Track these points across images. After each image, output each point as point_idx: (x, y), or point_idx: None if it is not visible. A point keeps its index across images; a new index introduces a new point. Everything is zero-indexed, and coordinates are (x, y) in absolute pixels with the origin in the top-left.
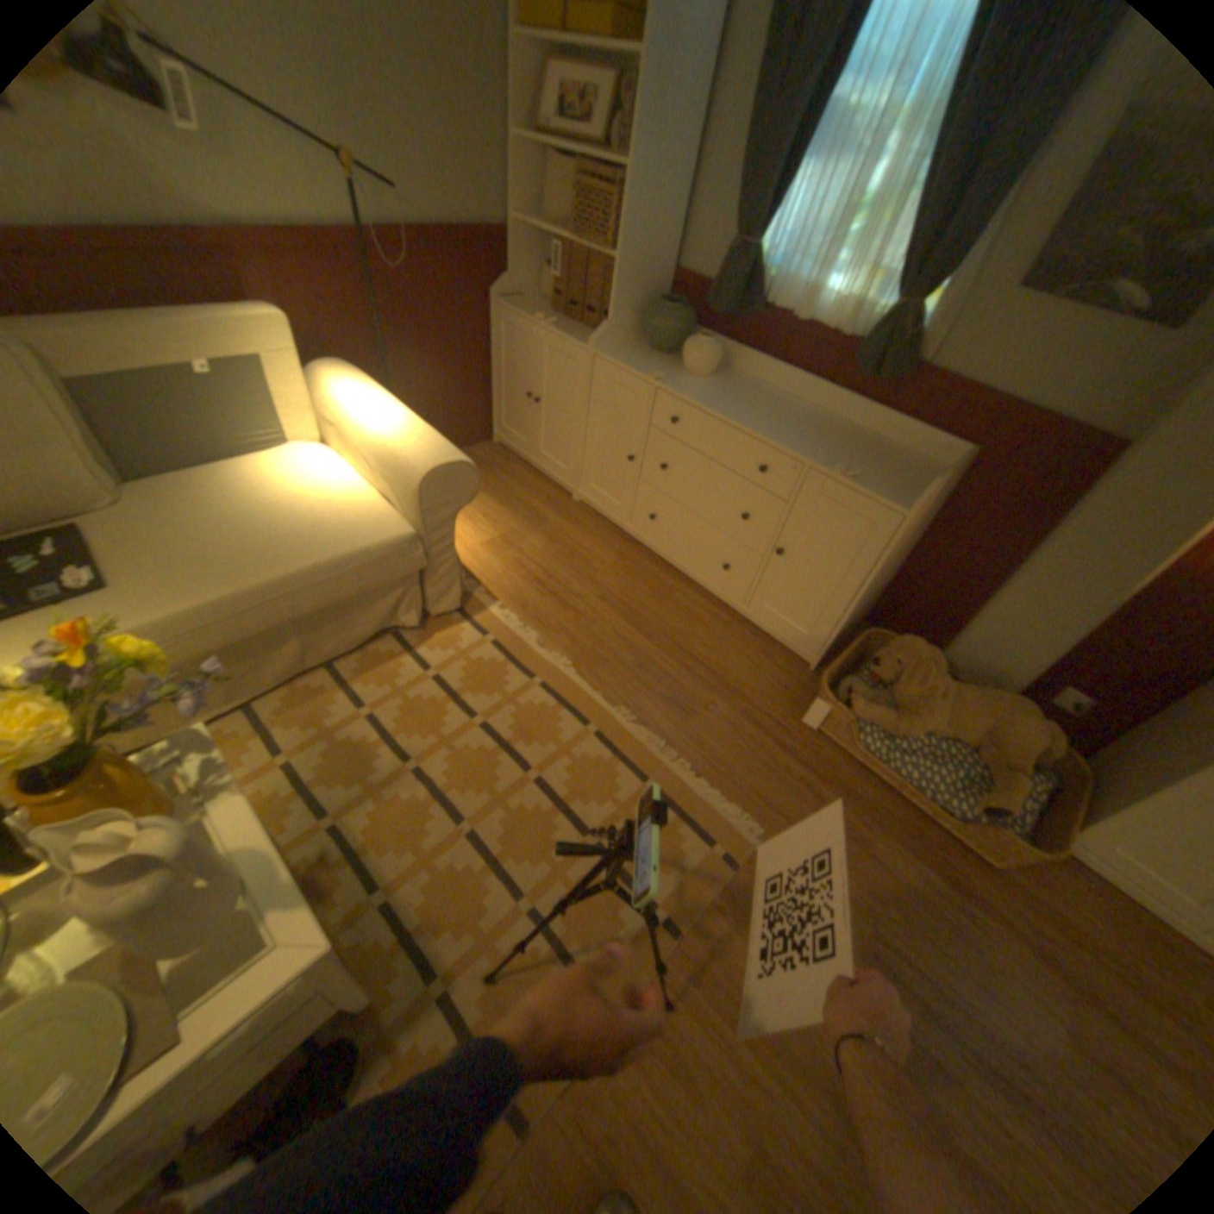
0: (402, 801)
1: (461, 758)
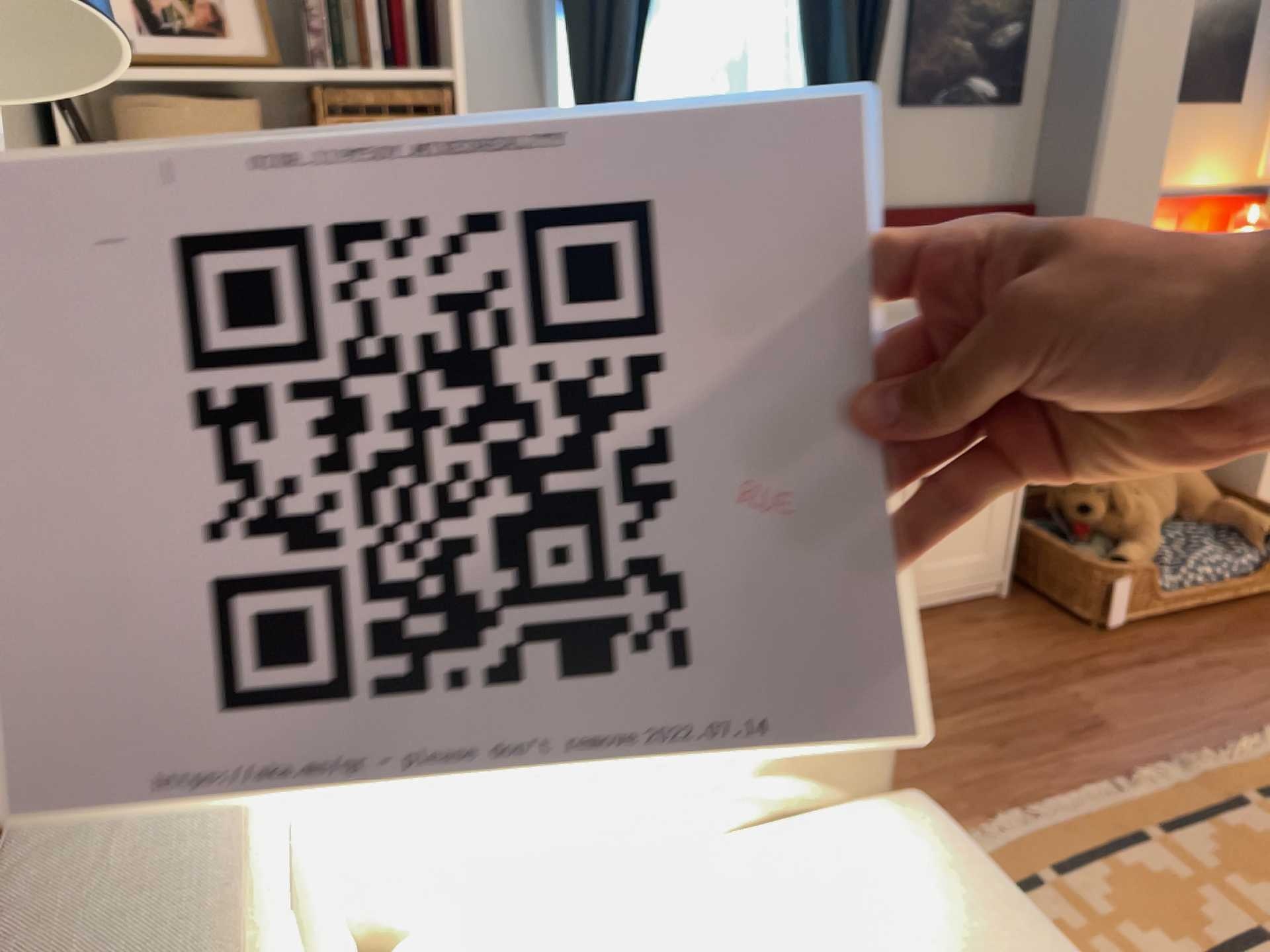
0: None
1: None
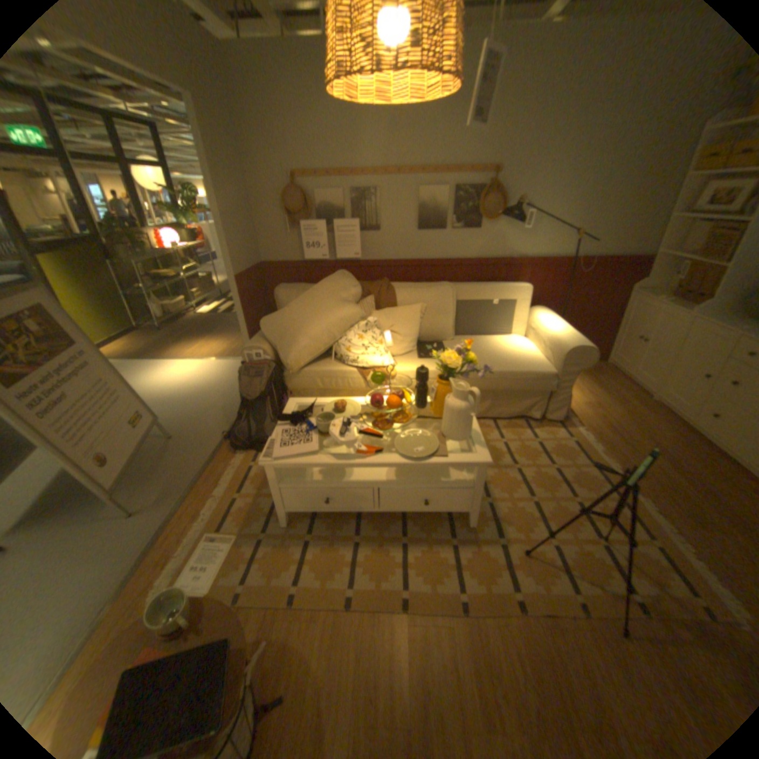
0: (509, 476)
1: (541, 476)
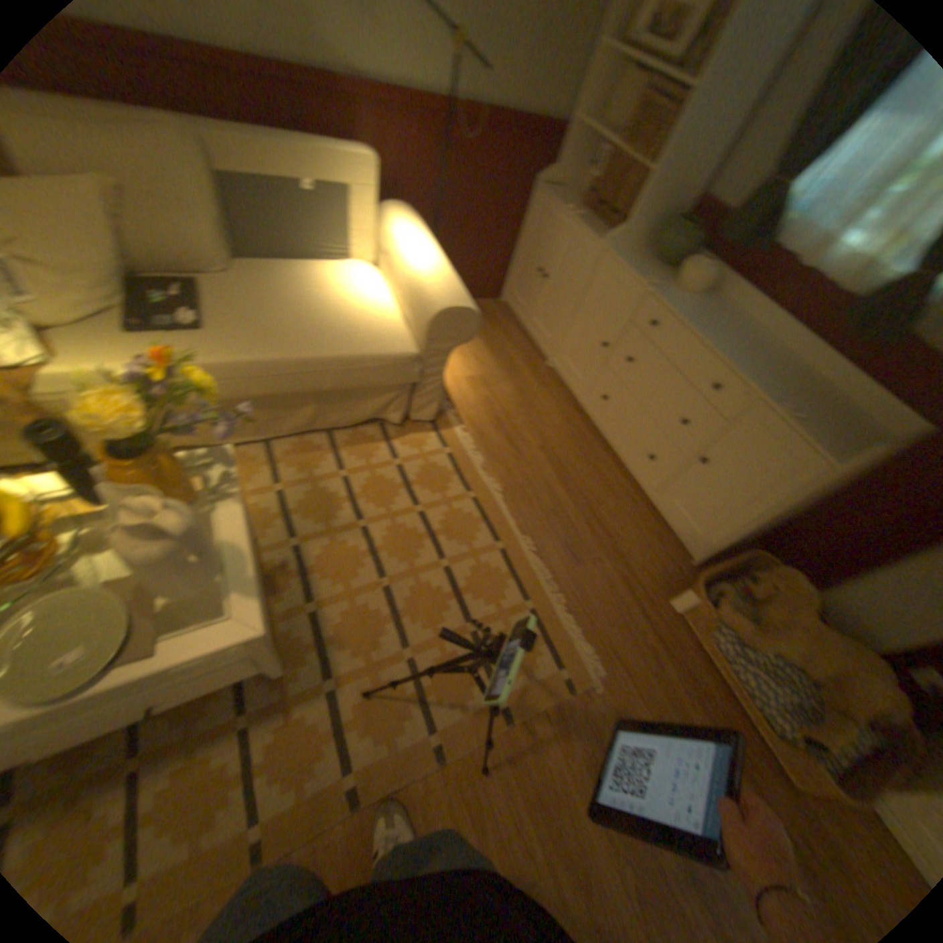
0: (349, 547)
1: (399, 532)
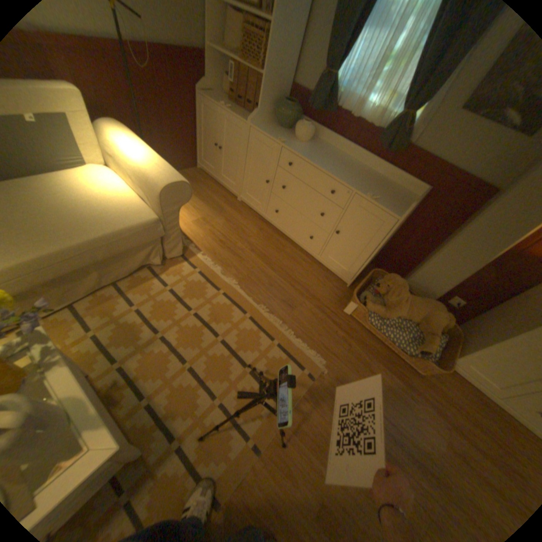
0: (155, 354)
1: (184, 331)
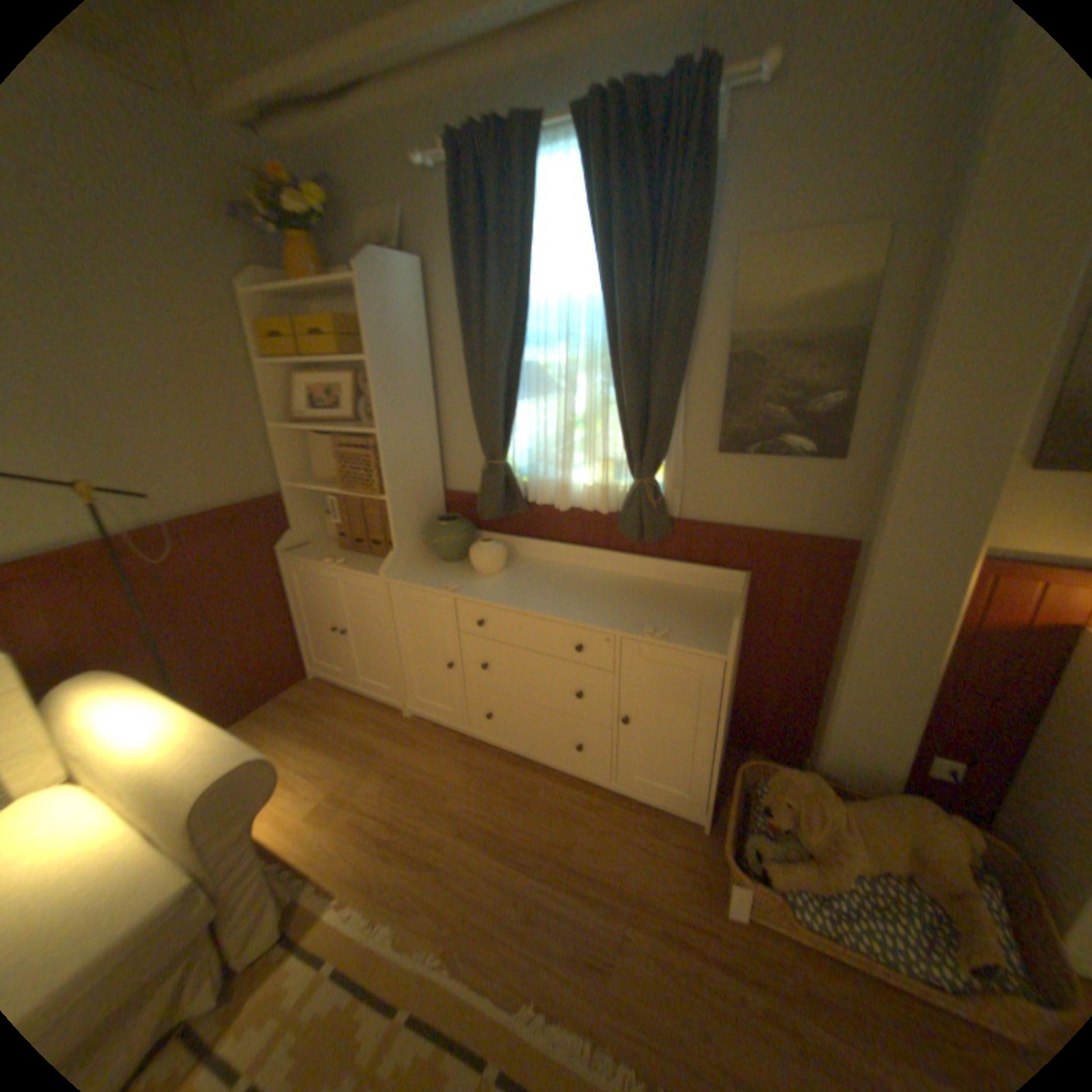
0: None
1: None
